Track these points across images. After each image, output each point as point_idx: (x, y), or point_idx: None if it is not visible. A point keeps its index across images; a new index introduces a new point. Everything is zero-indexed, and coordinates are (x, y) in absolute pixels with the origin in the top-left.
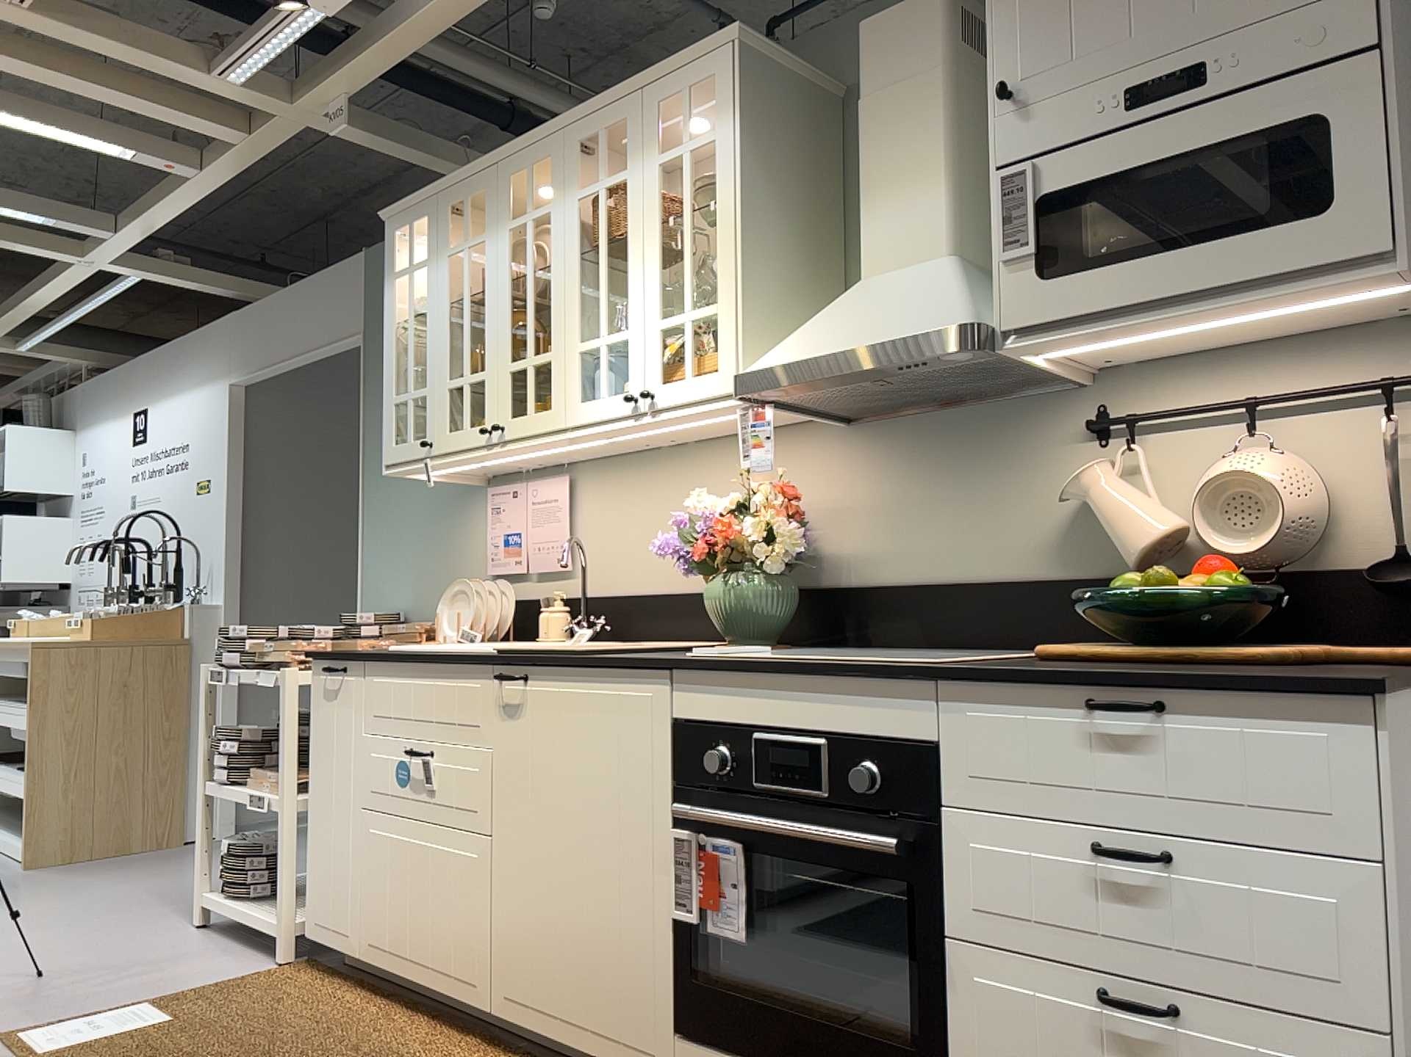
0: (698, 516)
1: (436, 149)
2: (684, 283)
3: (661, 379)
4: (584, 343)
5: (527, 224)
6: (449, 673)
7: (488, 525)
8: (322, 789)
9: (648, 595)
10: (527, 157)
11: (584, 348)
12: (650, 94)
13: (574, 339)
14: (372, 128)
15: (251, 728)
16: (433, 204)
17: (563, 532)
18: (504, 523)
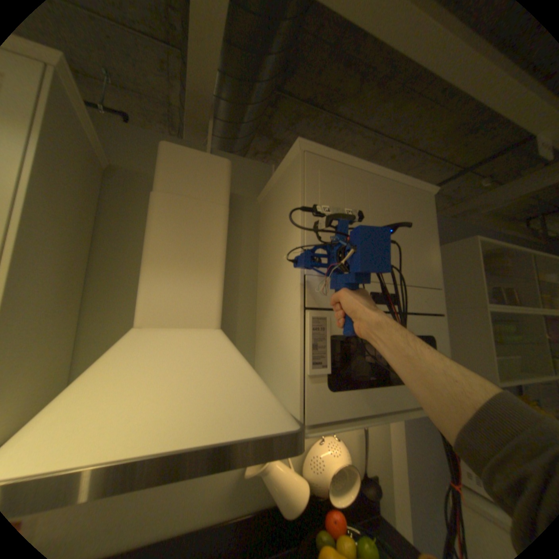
0: None
1: None
2: None
3: None
4: None
5: None
6: None
7: None
8: None
9: None
10: None
11: None
12: None
13: None
14: None
15: None
16: None
17: None
18: None
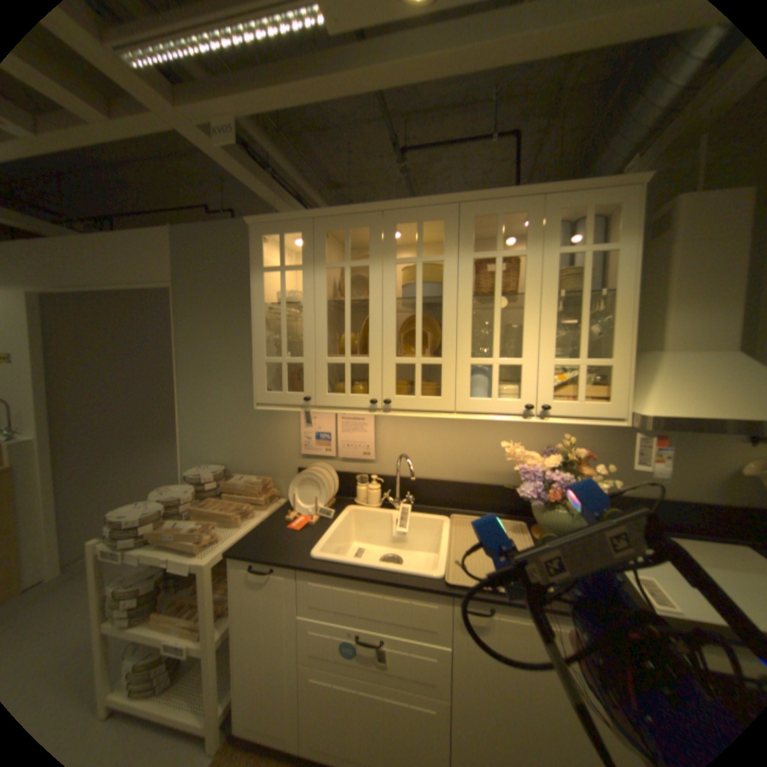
0: (526, 465)
1: (257, 173)
2: (583, 341)
3: (554, 399)
4: (478, 361)
5: (417, 265)
6: (403, 595)
7: (303, 426)
8: (249, 648)
9: (438, 481)
10: (416, 214)
11: (478, 364)
12: (554, 200)
13: (467, 355)
14: (224, 146)
15: (141, 585)
16: (308, 225)
17: (371, 439)
18: (318, 427)
